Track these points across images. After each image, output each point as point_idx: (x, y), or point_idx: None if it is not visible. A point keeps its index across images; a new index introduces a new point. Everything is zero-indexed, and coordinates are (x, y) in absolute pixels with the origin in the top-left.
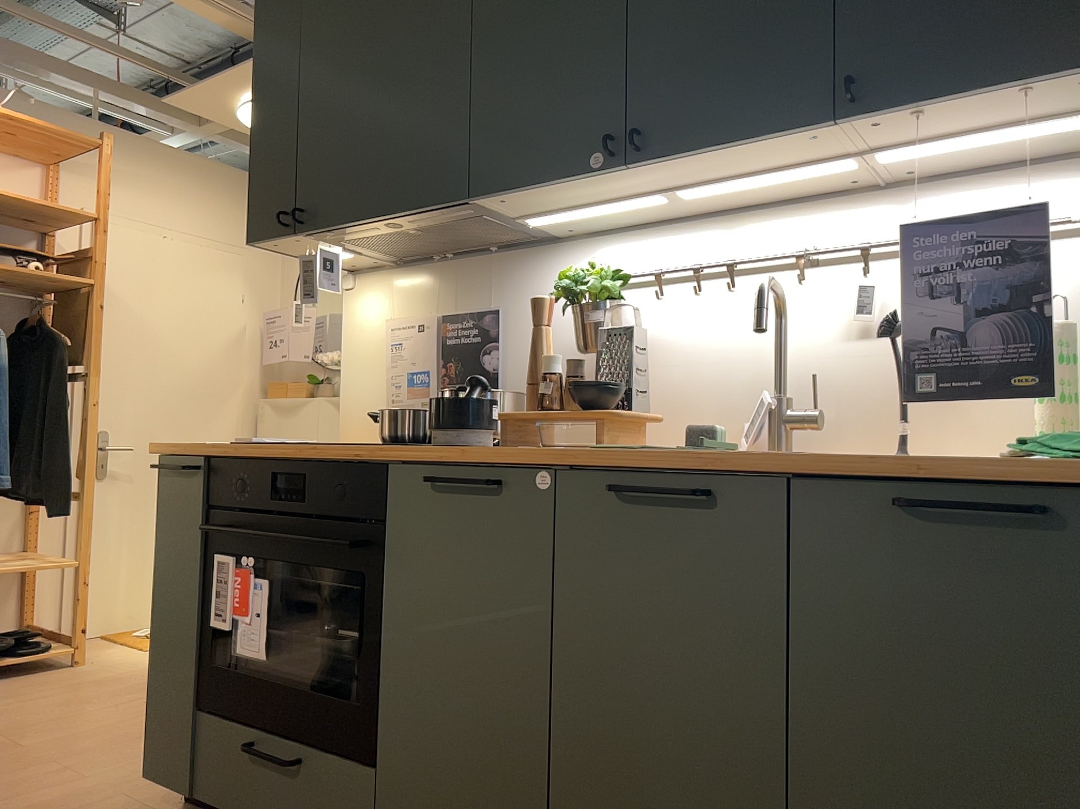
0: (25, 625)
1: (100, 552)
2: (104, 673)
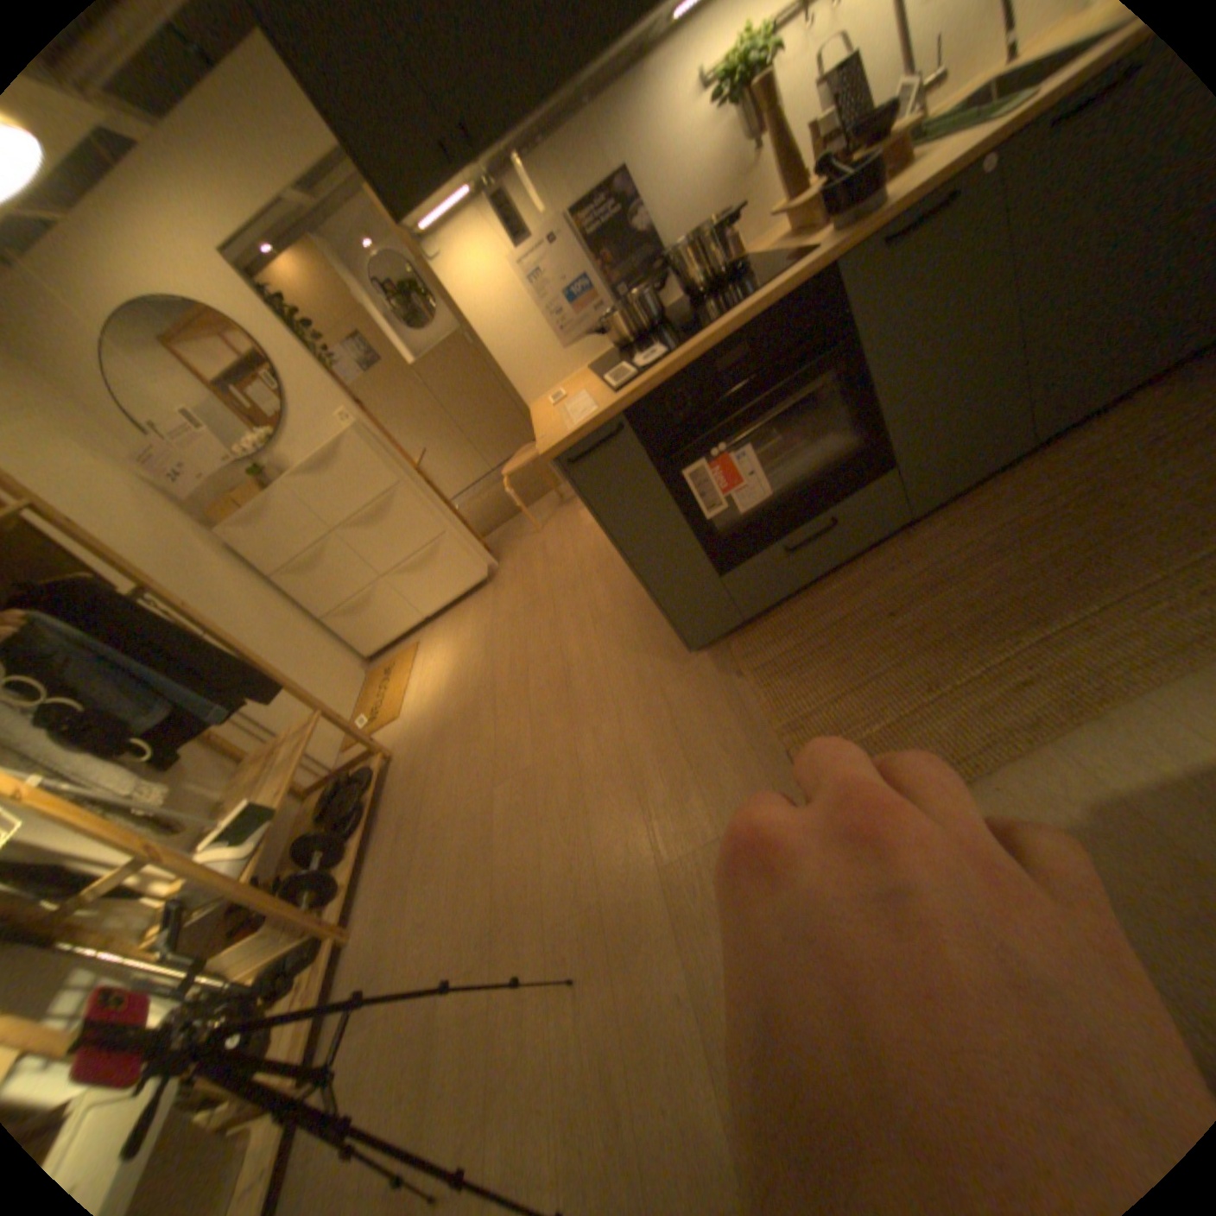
0: (302, 792)
1: (274, 713)
2: (422, 735)
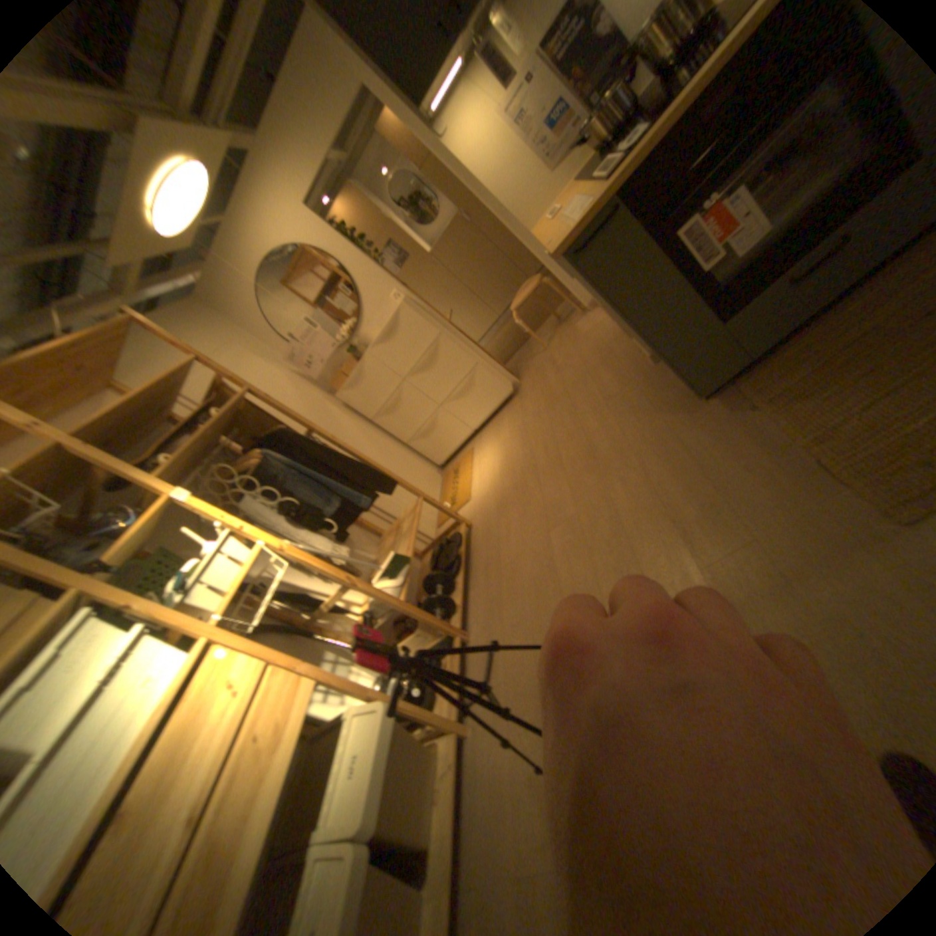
0: (418, 553)
1: (392, 504)
2: (488, 506)
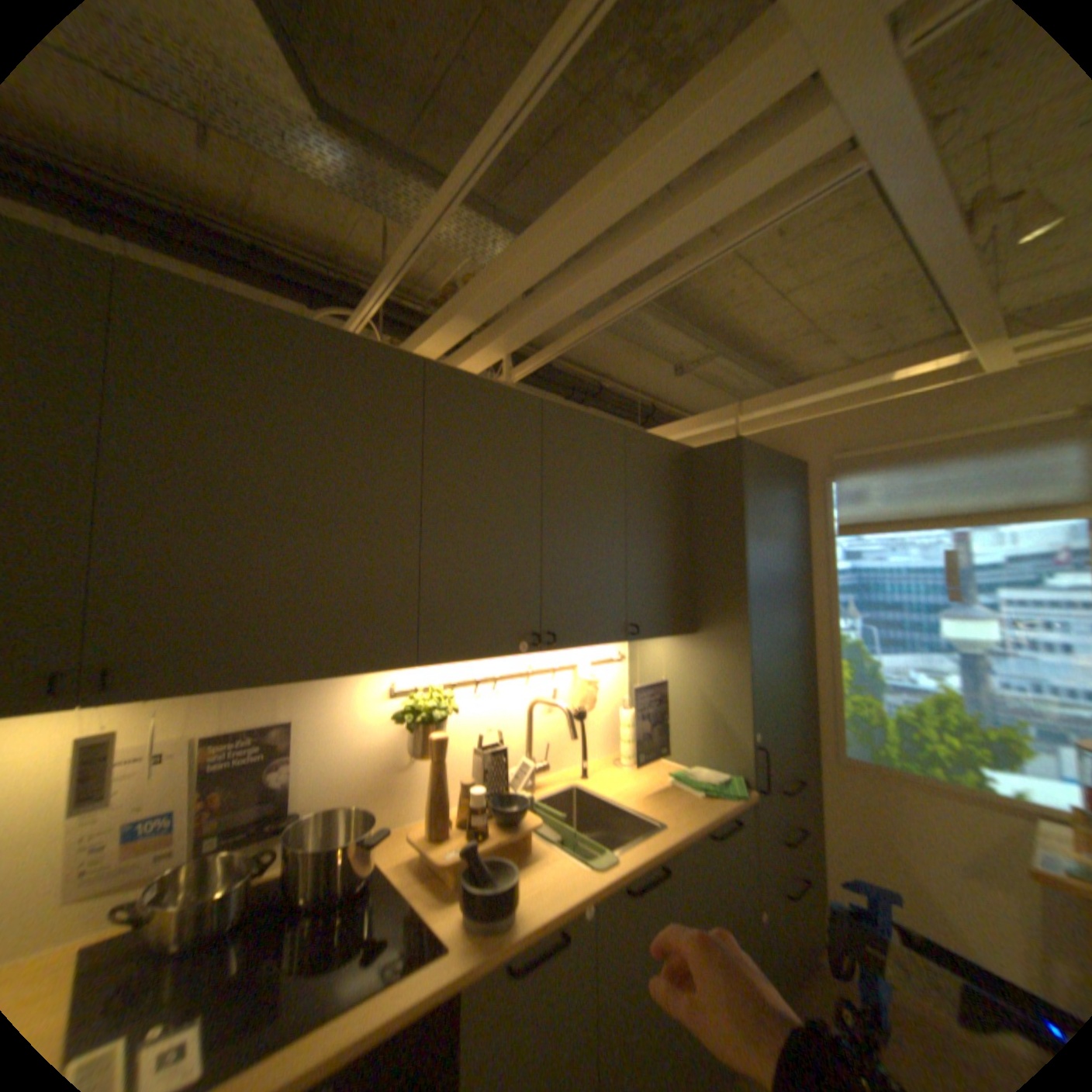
0: None
1: None
2: None
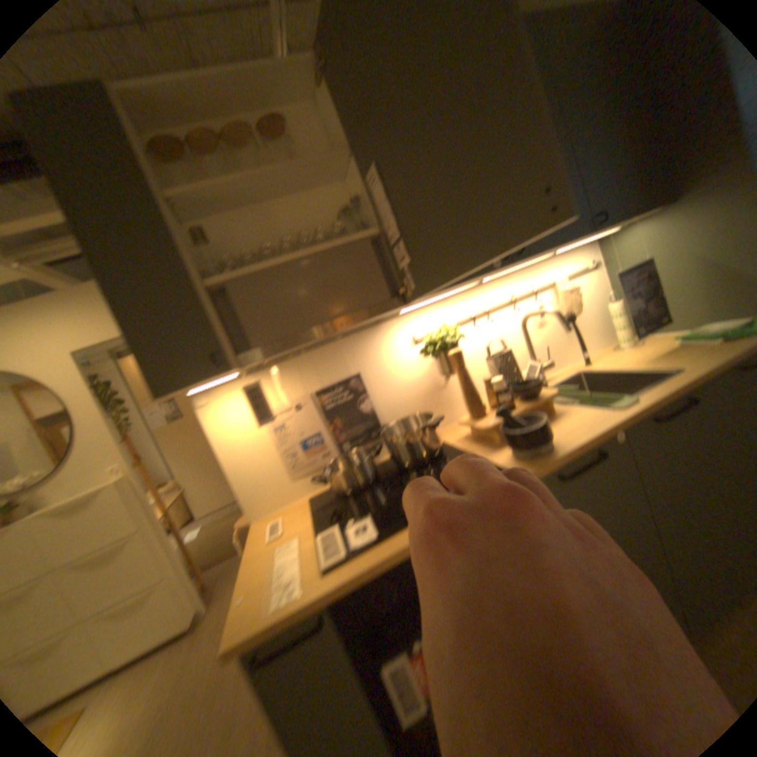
0: None
1: None
2: None
